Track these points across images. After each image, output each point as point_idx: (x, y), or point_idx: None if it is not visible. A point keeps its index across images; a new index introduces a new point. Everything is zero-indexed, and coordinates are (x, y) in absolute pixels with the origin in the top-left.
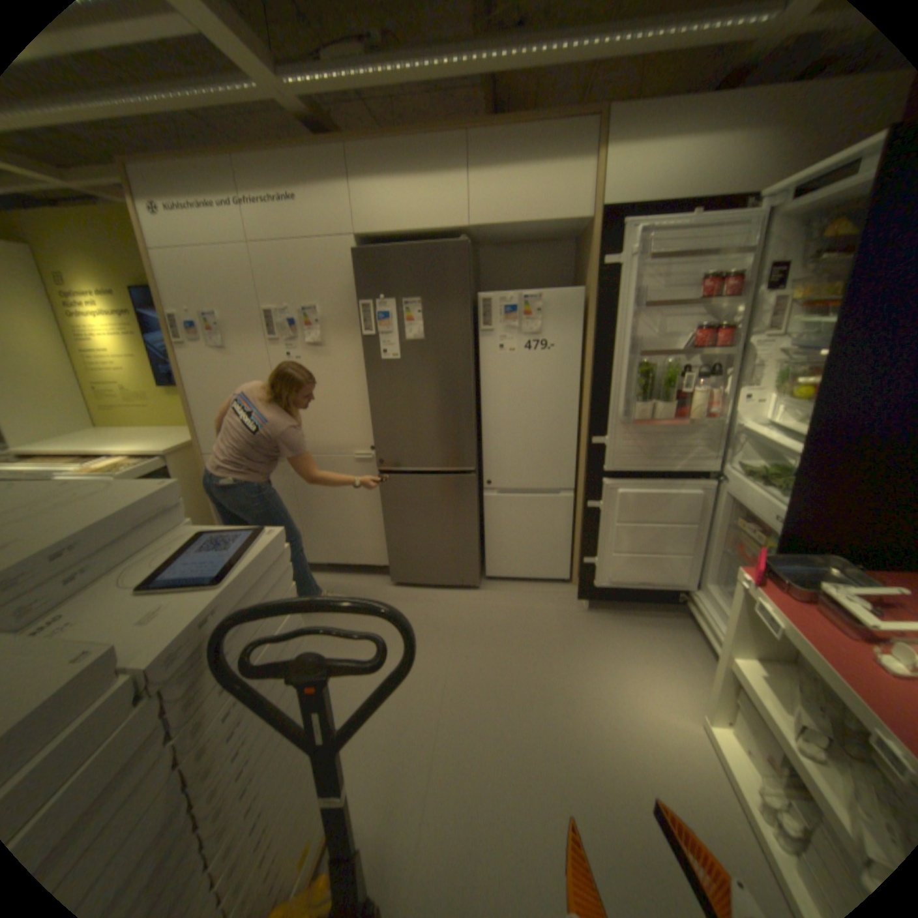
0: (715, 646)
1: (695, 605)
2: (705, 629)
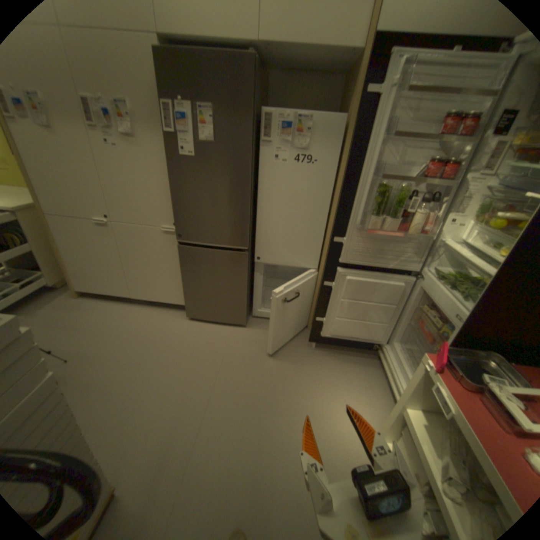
0: (391, 382)
1: (383, 352)
2: (387, 370)
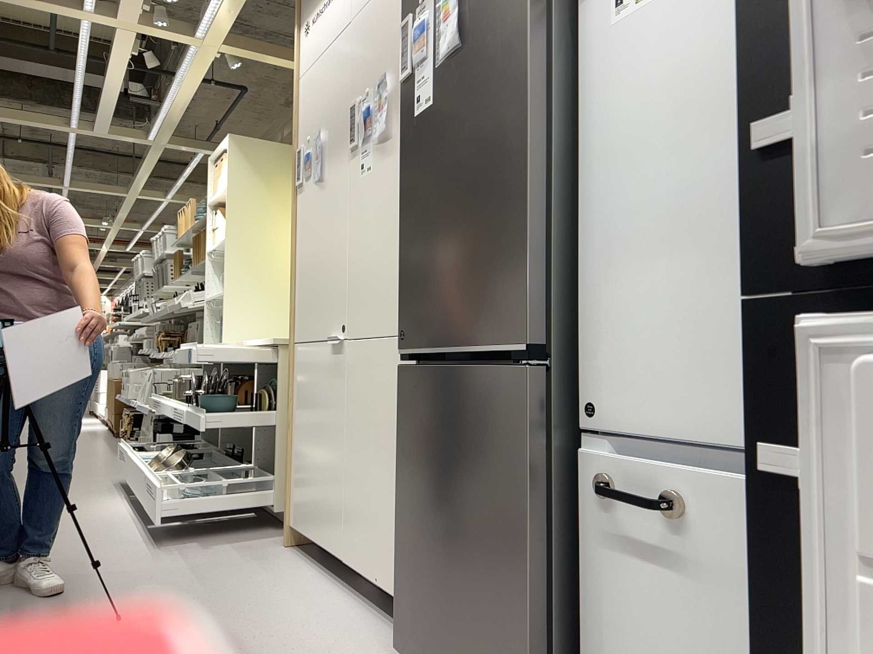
0: None
1: None
2: None
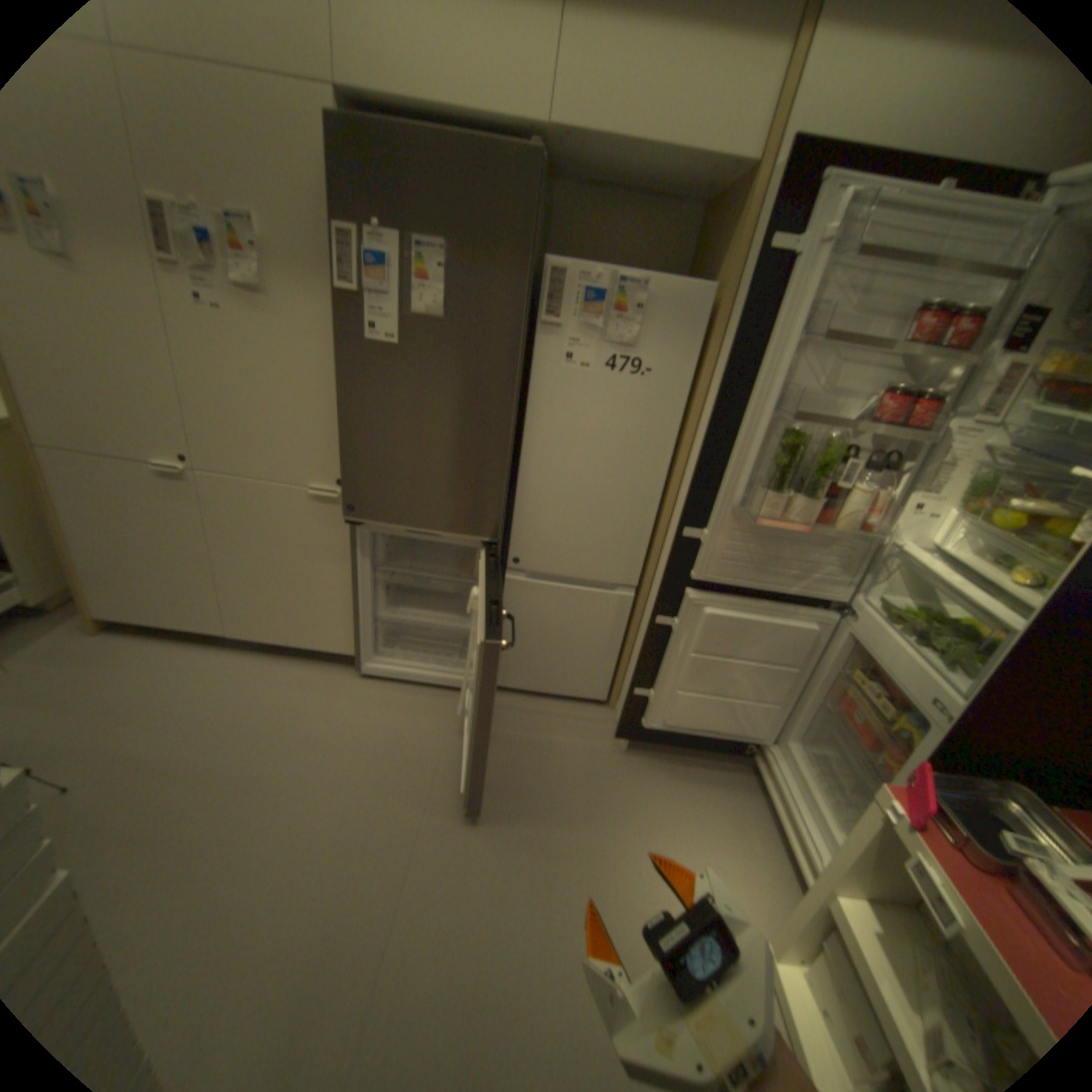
0: (786, 827)
1: (764, 760)
2: (775, 799)
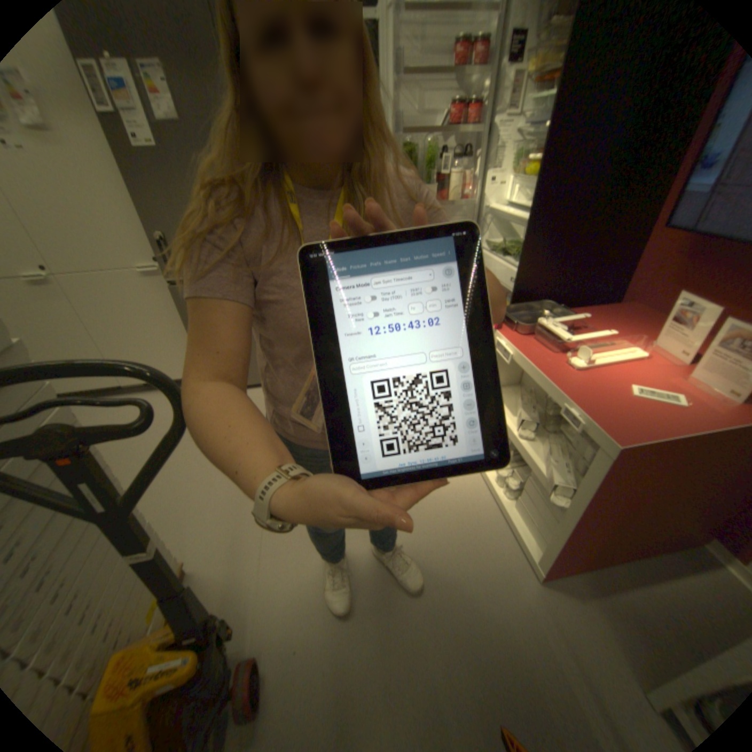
0: None
1: None
2: None
